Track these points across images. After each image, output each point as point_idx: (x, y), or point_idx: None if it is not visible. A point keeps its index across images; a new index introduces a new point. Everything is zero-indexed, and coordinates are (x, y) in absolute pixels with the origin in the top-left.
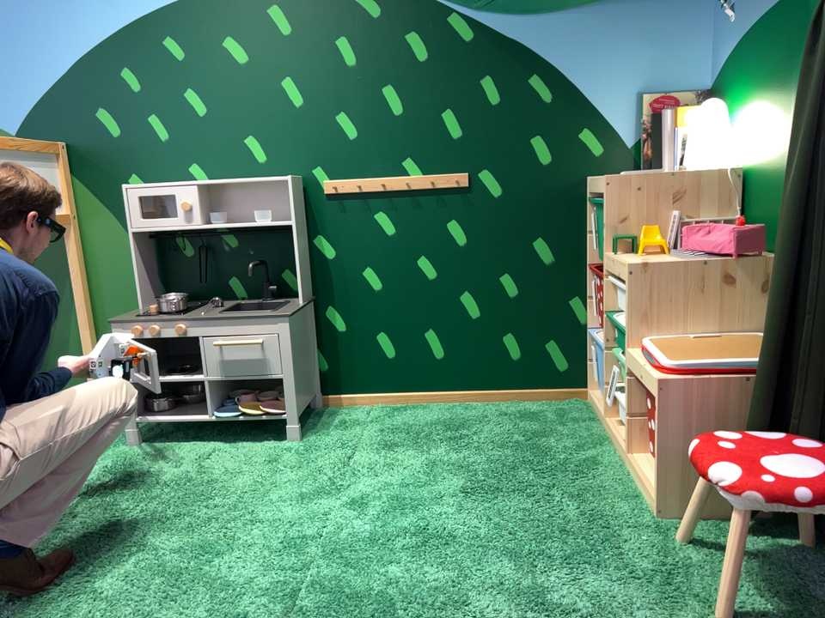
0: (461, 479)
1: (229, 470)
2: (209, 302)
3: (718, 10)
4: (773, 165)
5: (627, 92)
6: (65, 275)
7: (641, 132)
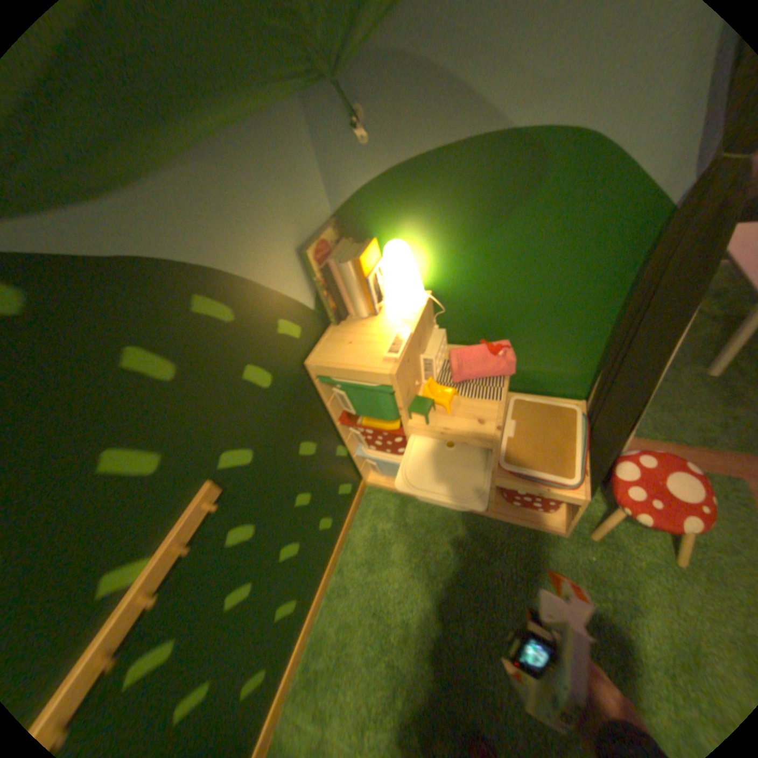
0: (487, 663)
1: None
2: None
3: (322, 121)
4: (481, 289)
5: (292, 253)
6: None
7: (317, 288)
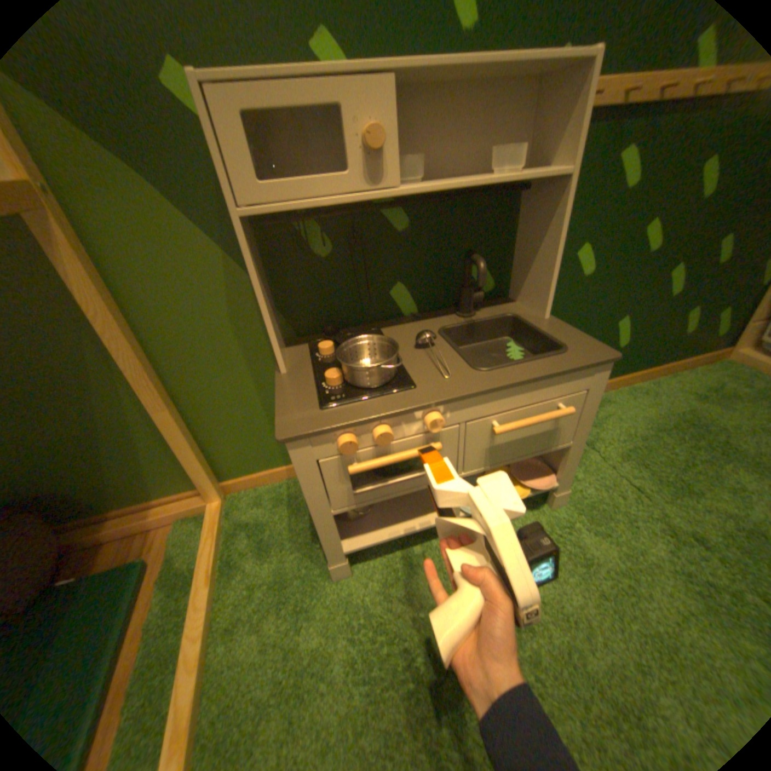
0: None
1: (557, 607)
2: (377, 333)
3: None
4: None
5: None
6: (78, 326)
7: None
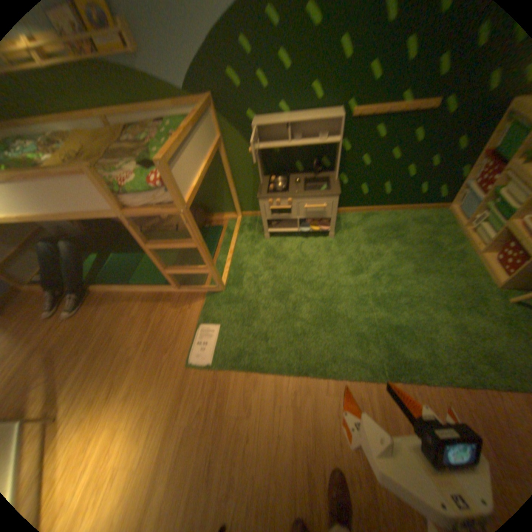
0: (410, 262)
1: (313, 255)
2: (288, 175)
3: None
4: None
5: None
6: (219, 163)
7: None
